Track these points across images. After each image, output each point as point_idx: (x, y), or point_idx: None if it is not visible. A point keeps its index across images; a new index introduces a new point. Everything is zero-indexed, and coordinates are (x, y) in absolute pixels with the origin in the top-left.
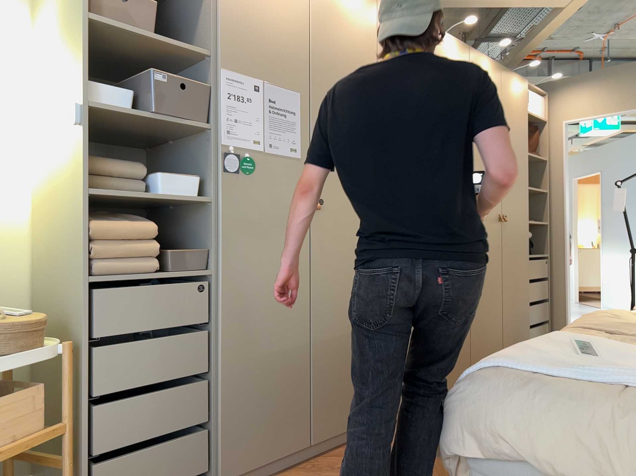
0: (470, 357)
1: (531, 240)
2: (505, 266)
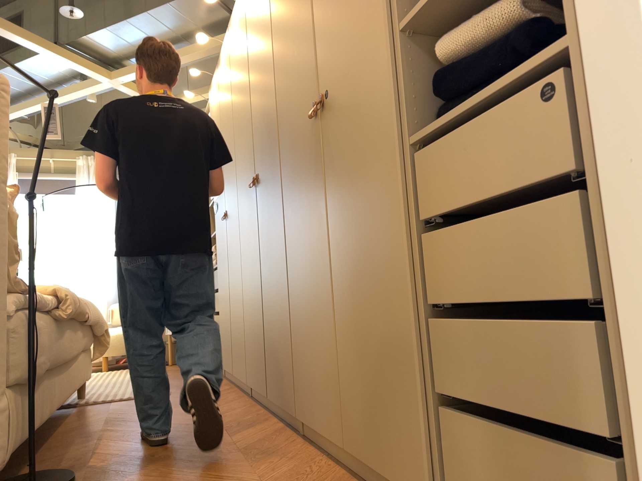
0: (293, 371)
1: (474, 61)
2: (329, 210)
